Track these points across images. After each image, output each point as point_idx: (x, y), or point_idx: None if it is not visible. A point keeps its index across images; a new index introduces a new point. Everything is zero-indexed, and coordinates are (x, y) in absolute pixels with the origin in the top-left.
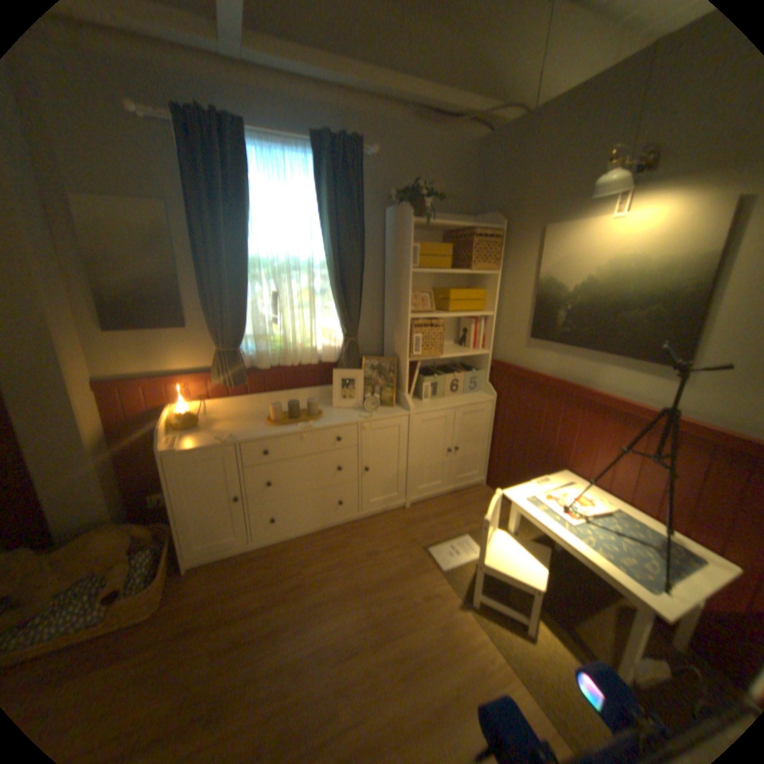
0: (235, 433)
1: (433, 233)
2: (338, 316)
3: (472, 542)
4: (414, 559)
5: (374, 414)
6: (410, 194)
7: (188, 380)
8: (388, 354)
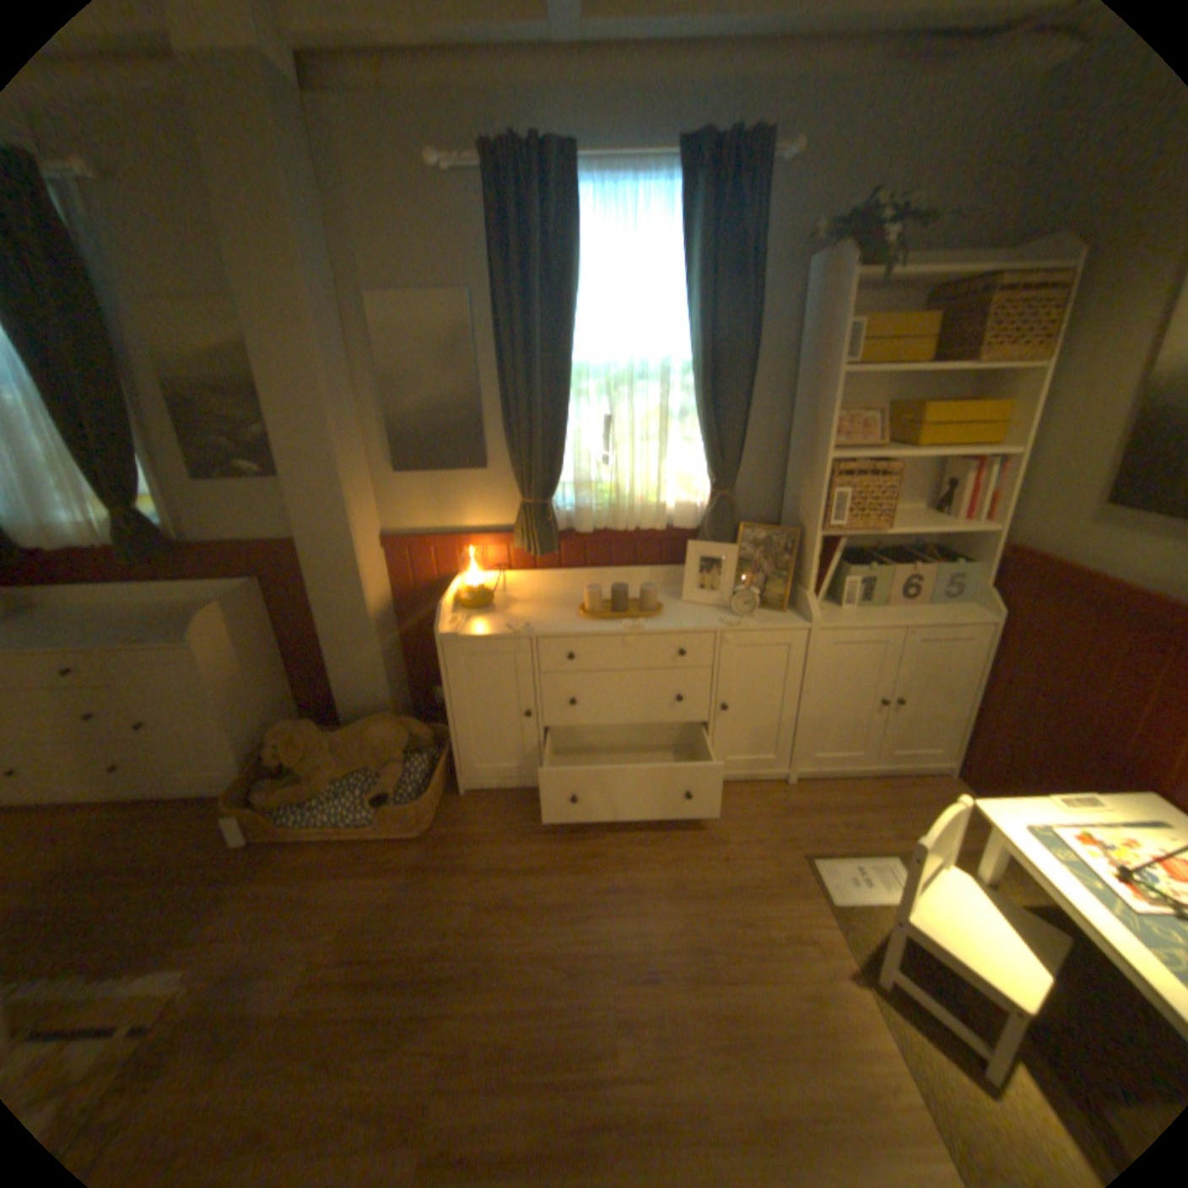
0: (535, 620)
1: (907, 291)
2: (706, 452)
3: (905, 872)
4: (786, 869)
5: (746, 619)
6: (861, 219)
7: (487, 540)
8: (789, 520)
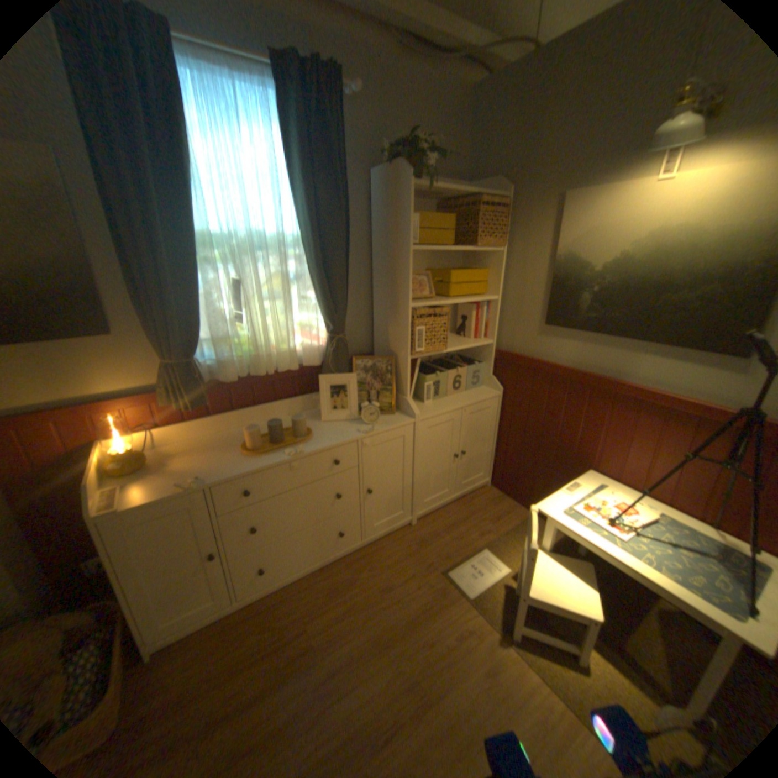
0: (200, 471)
1: (426, 201)
2: (319, 307)
3: (492, 556)
4: (434, 588)
5: (374, 426)
6: (404, 148)
7: (124, 405)
8: (381, 351)
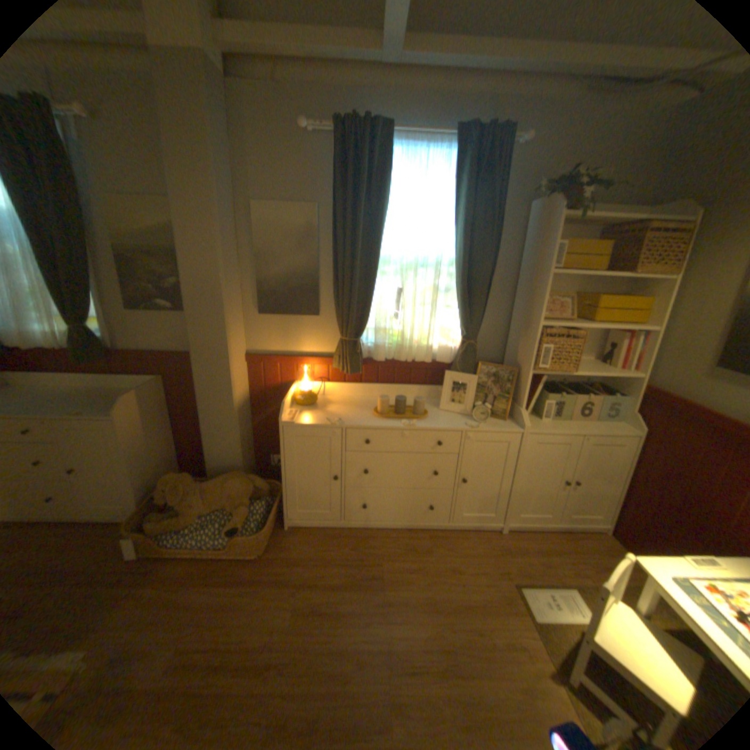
0: (344, 416)
1: (589, 226)
2: (460, 315)
3: (582, 600)
4: (503, 594)
5: (482, 424)
6: (566, 181)
7: (315, 362)
8: (509, 361)
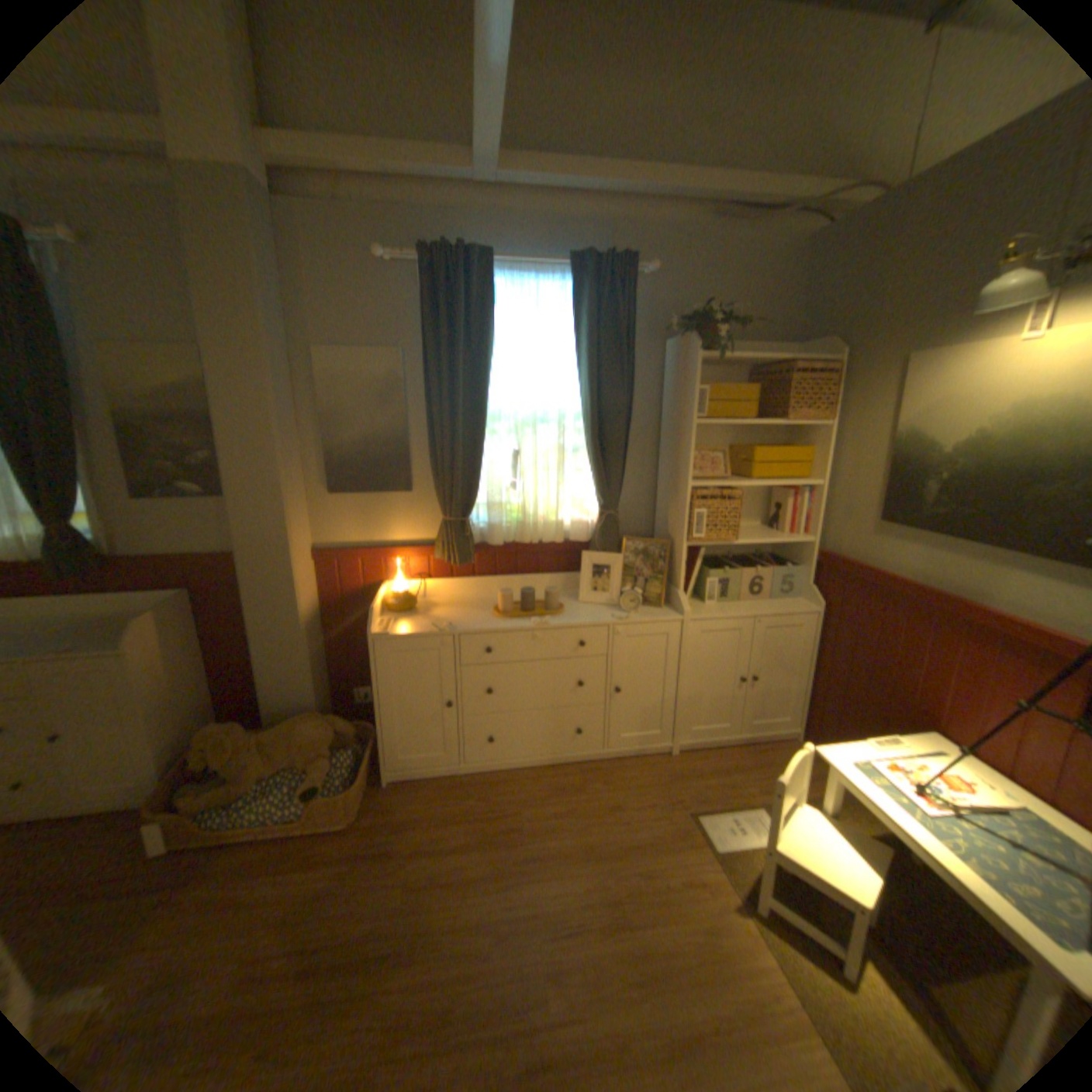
0: (455, 621)
1: (734, 368)
2: (594, 481)
3: (769, 820)
4: (676, 827)
5: (632, 614)
6: (700, 319)
7: (410, 553)
8: (660, 535)
